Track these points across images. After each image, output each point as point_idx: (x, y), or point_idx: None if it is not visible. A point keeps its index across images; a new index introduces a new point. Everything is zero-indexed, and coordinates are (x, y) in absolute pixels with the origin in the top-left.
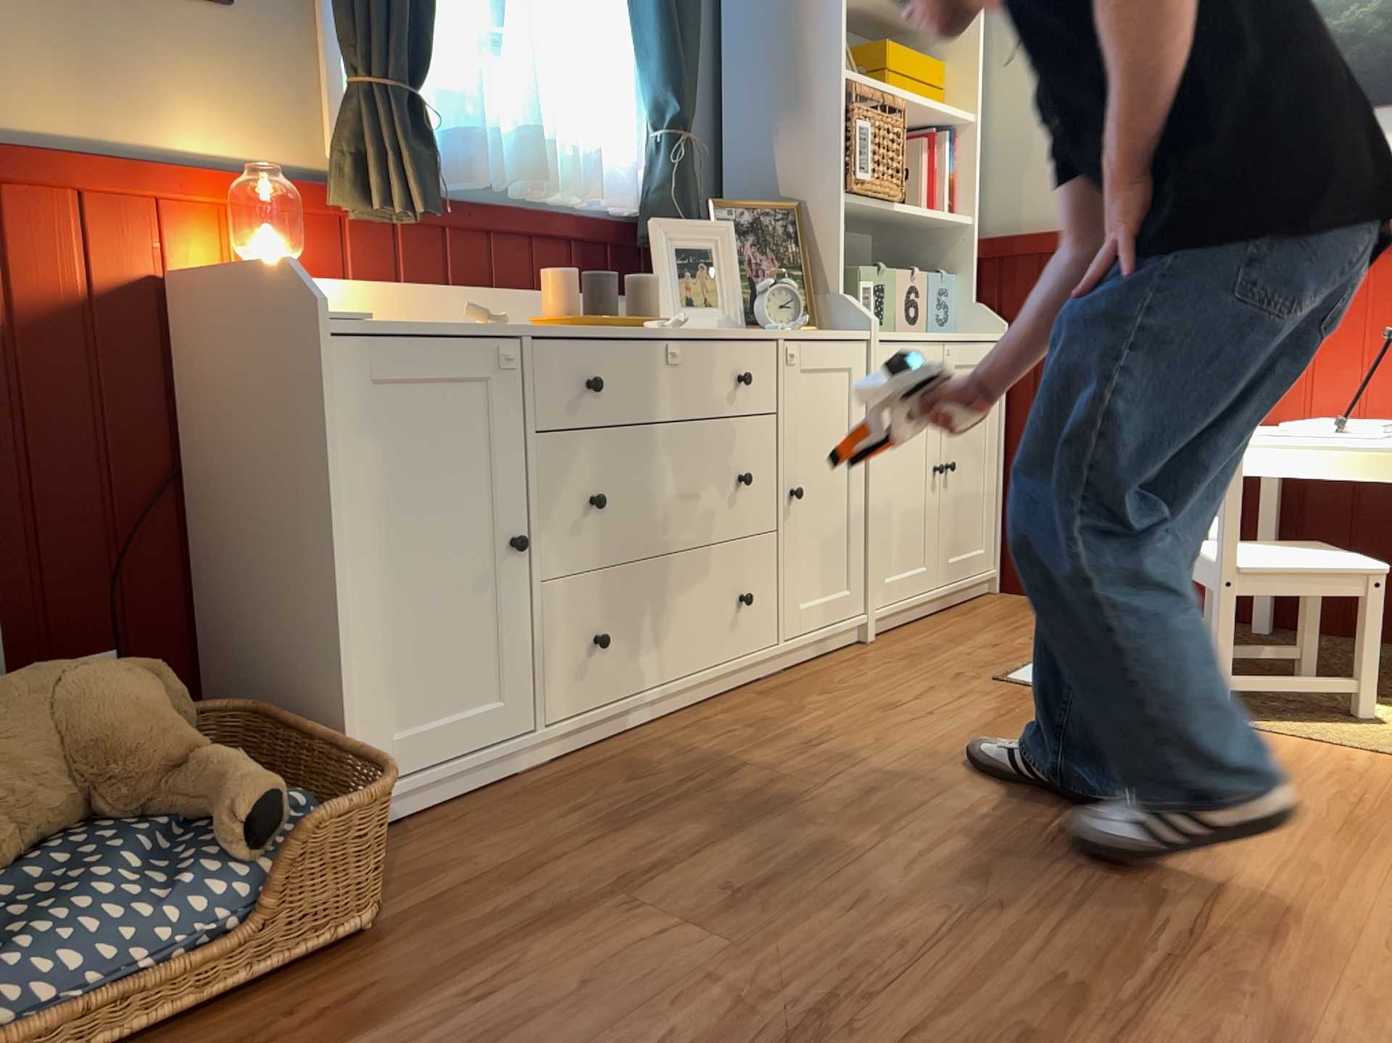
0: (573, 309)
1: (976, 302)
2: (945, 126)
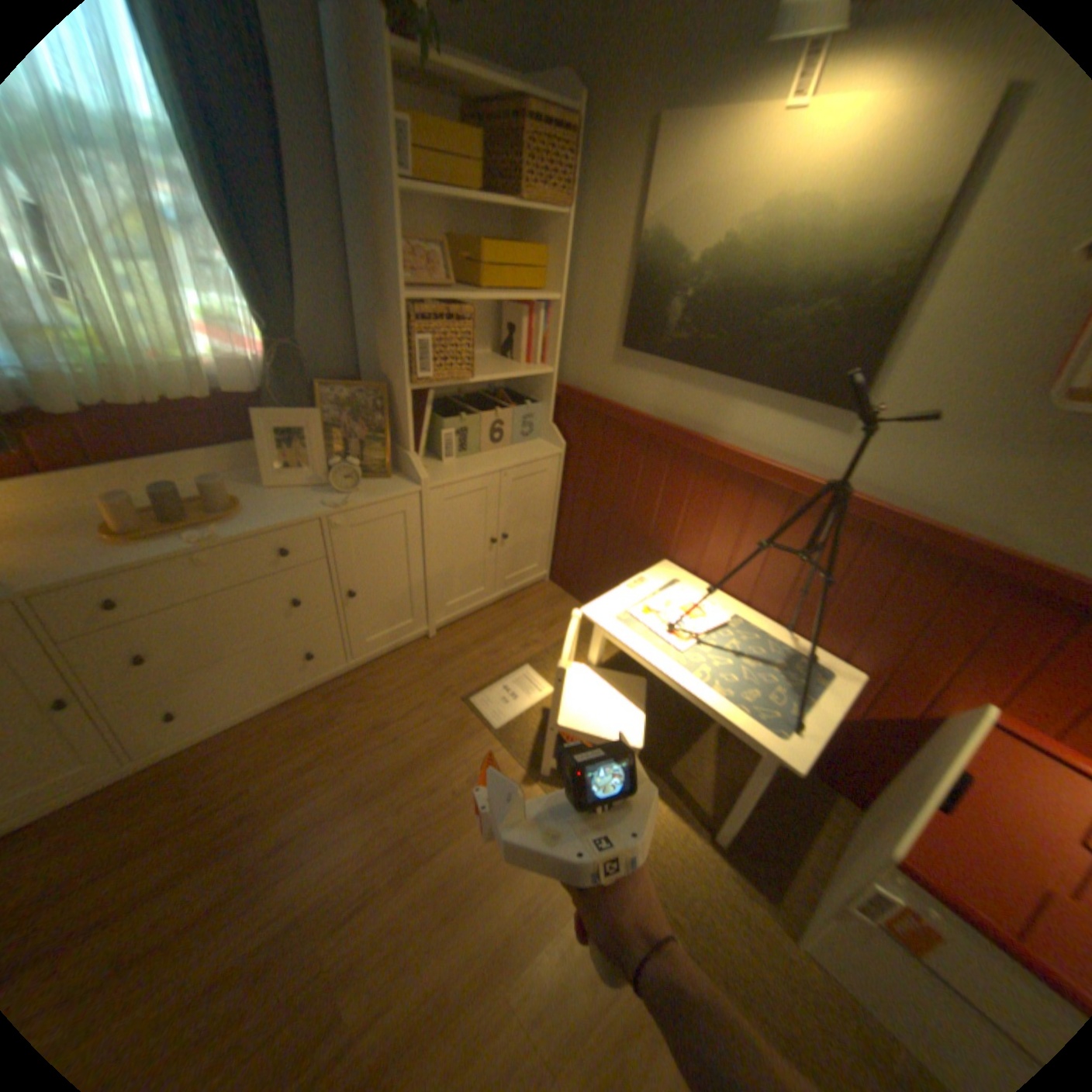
0: (127, 523)
1: (550, 424)
2: (543, 297)
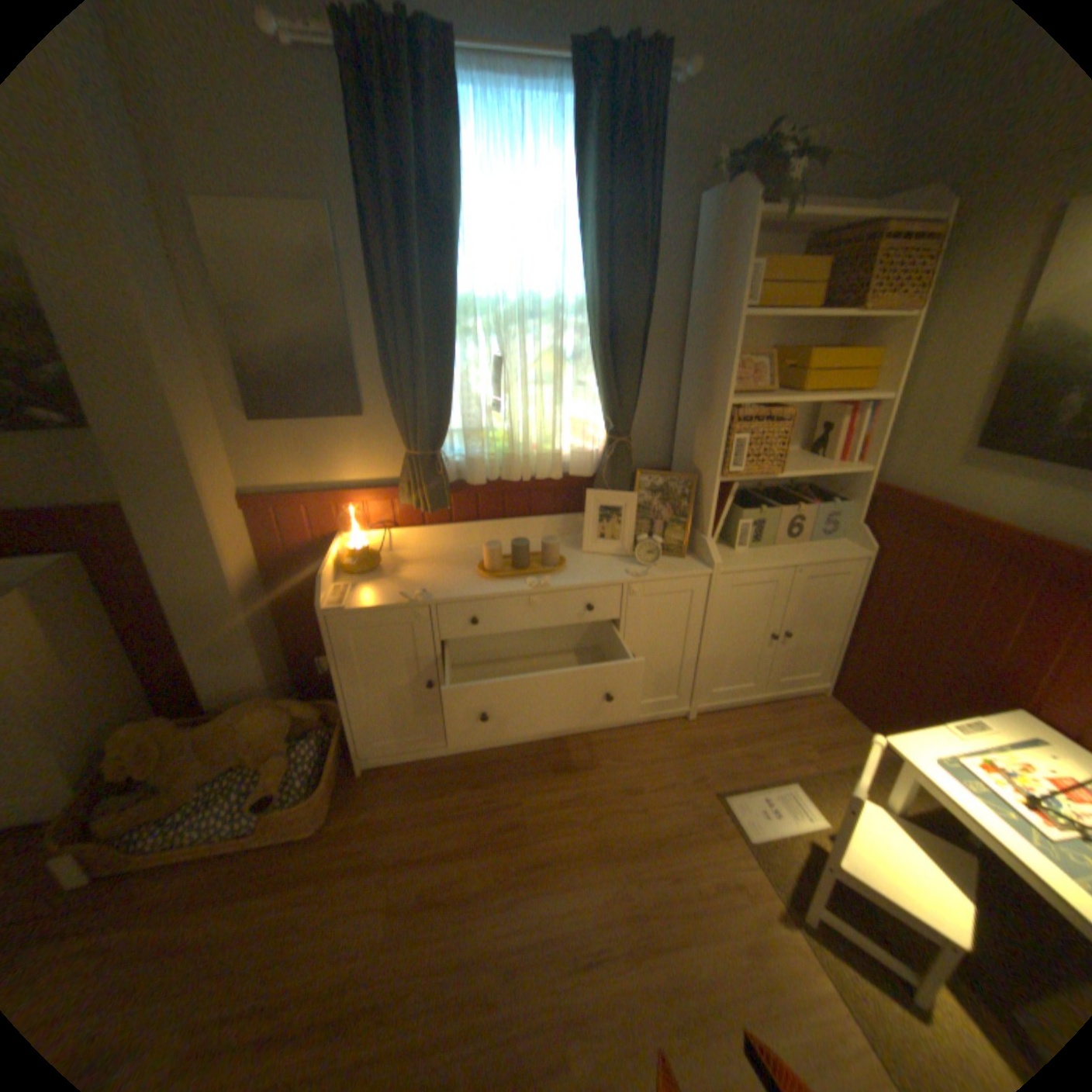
0: (496, 566)
1: (862, 524)
2: (873, 396)
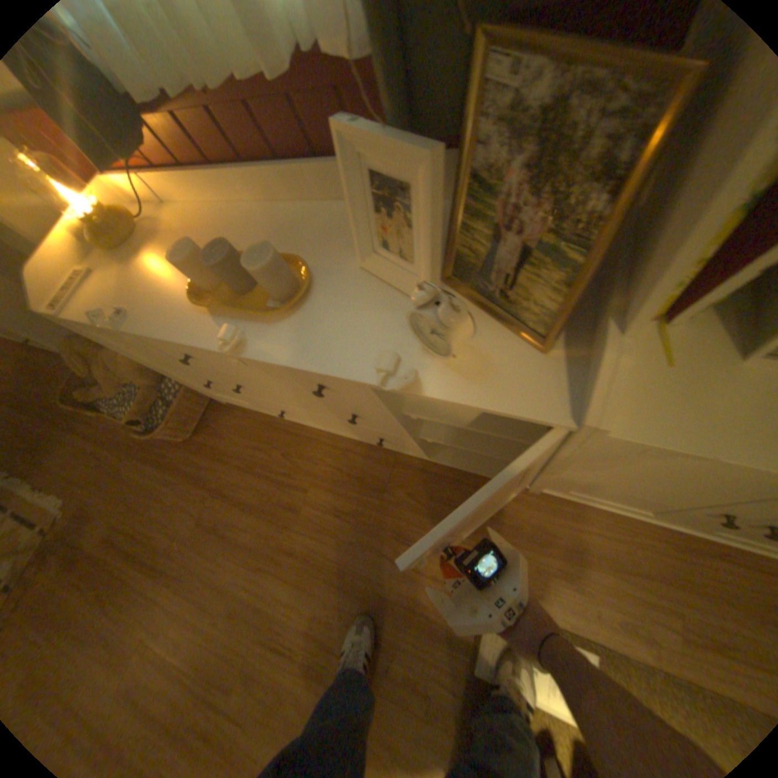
0: (200, 283)
1: None
2: None
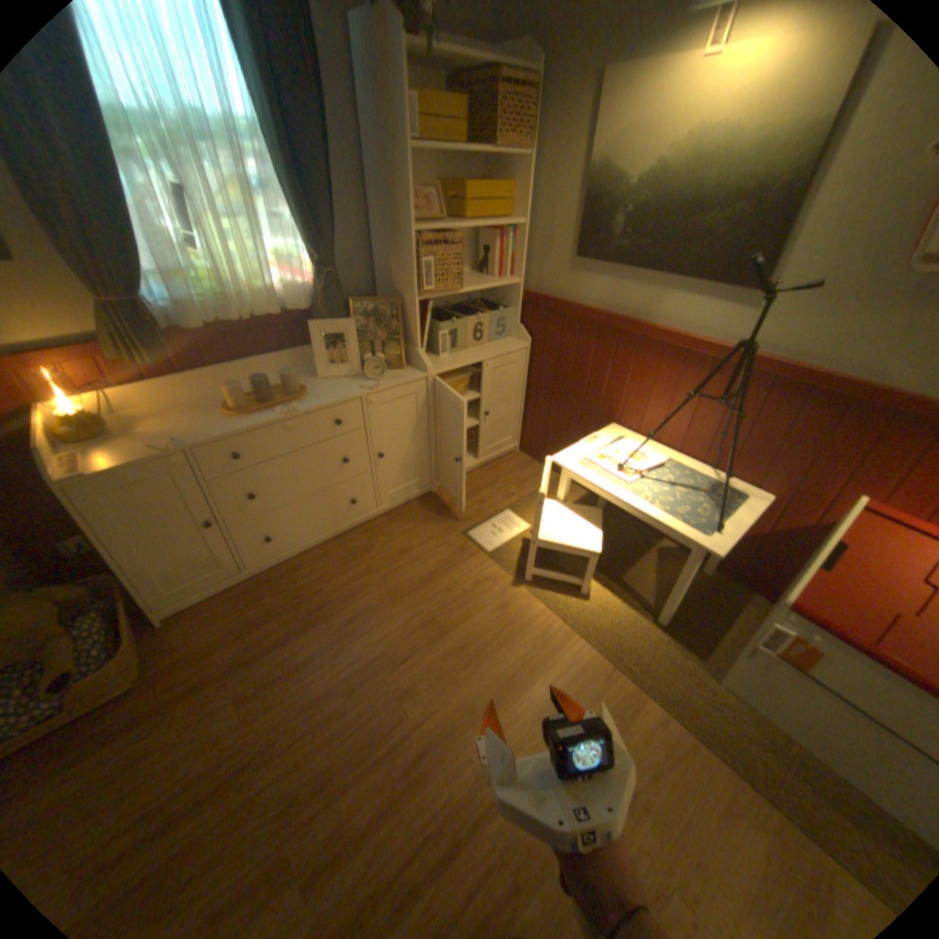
0: (241, 403)
1: (518, 324)
2: (512, 222)
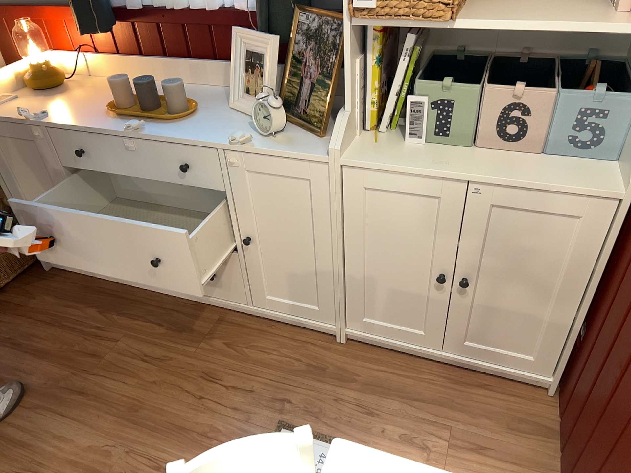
0: (125, 104)
1: None
2: None
